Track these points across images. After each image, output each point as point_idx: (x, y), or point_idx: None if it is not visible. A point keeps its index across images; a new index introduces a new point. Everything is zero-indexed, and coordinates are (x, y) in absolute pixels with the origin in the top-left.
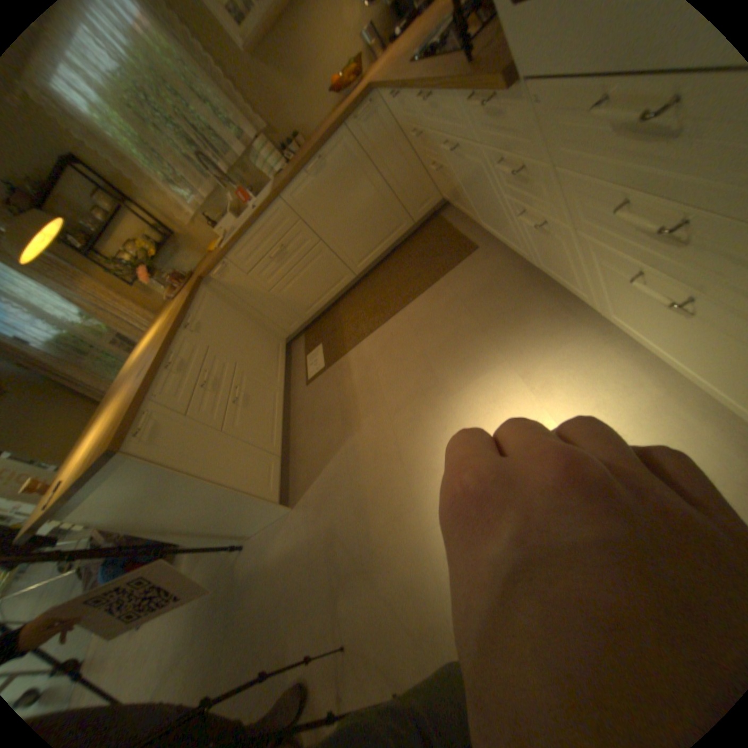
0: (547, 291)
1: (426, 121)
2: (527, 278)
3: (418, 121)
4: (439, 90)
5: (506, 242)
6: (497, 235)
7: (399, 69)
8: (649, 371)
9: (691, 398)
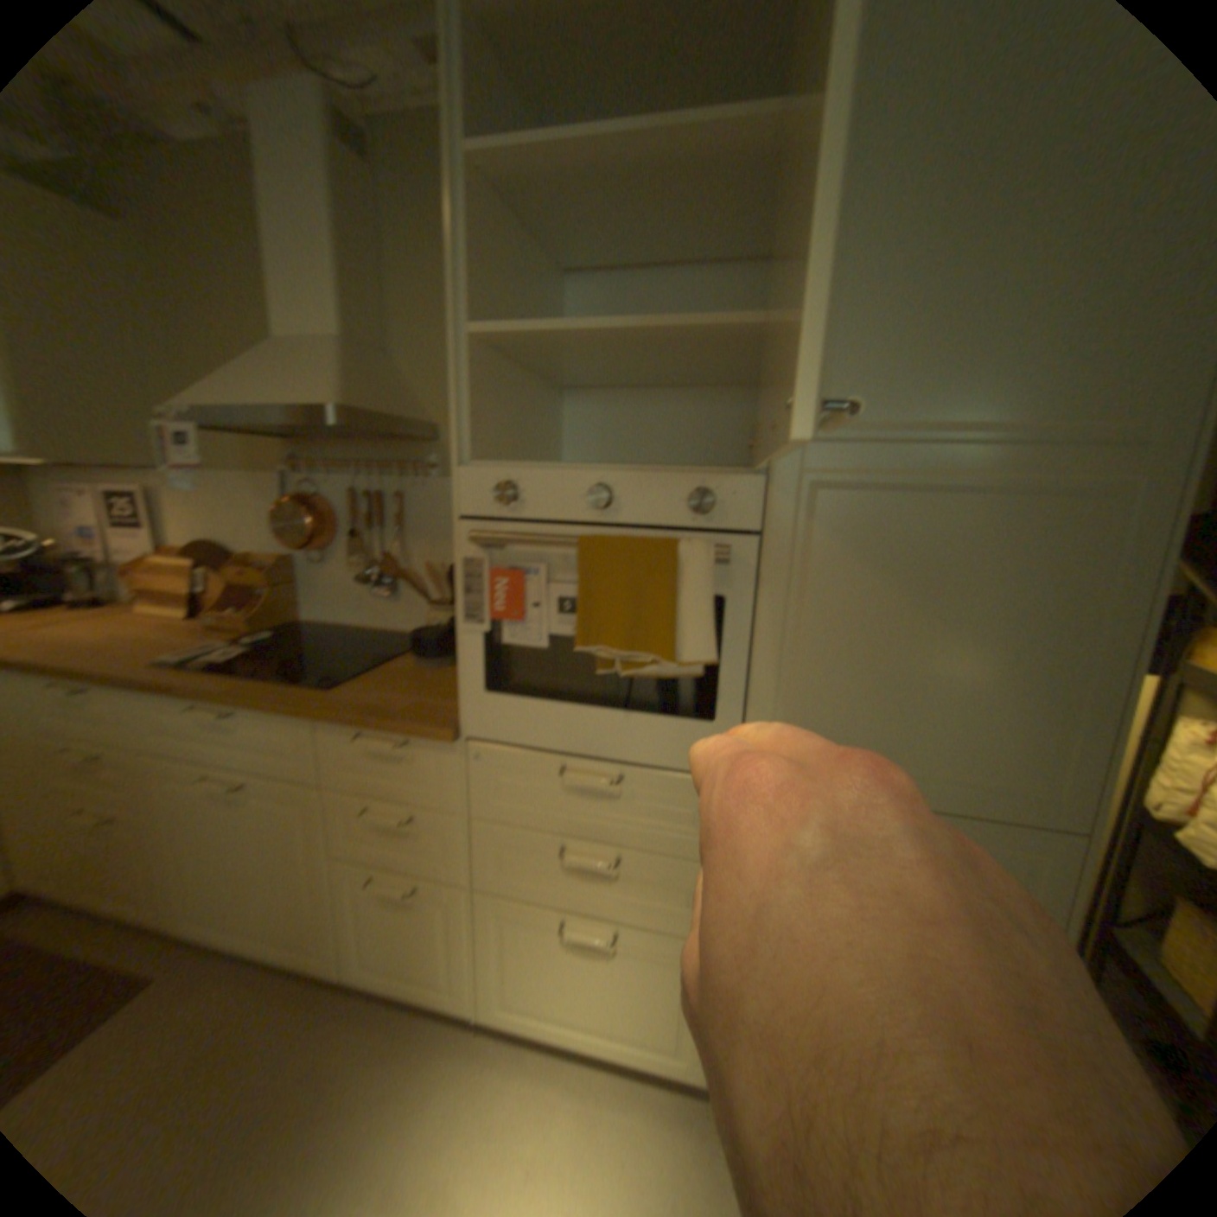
0: (348, 1033)
1: (139, 750)
2: (299, 1021)
3: (103, 746)
4: (256, 721)
5: (245, 962)
6: (217, 954)
7: (107, 670)
8: (547, 1089)
9: (600, 1099)
